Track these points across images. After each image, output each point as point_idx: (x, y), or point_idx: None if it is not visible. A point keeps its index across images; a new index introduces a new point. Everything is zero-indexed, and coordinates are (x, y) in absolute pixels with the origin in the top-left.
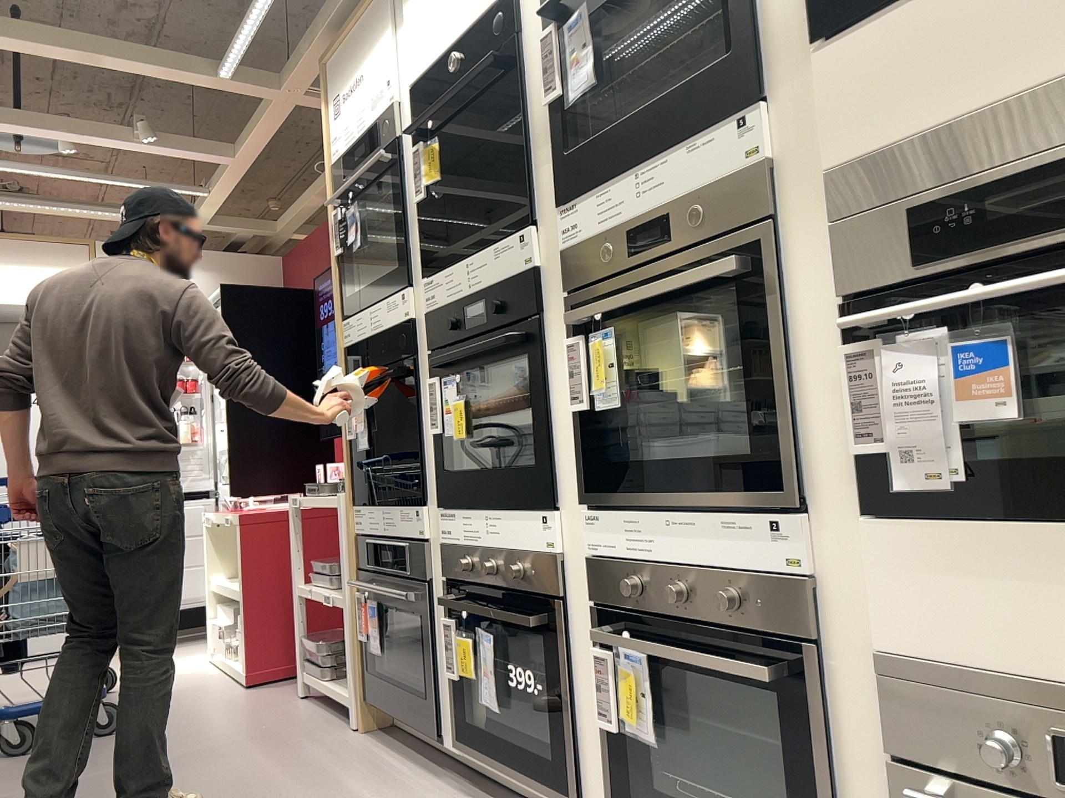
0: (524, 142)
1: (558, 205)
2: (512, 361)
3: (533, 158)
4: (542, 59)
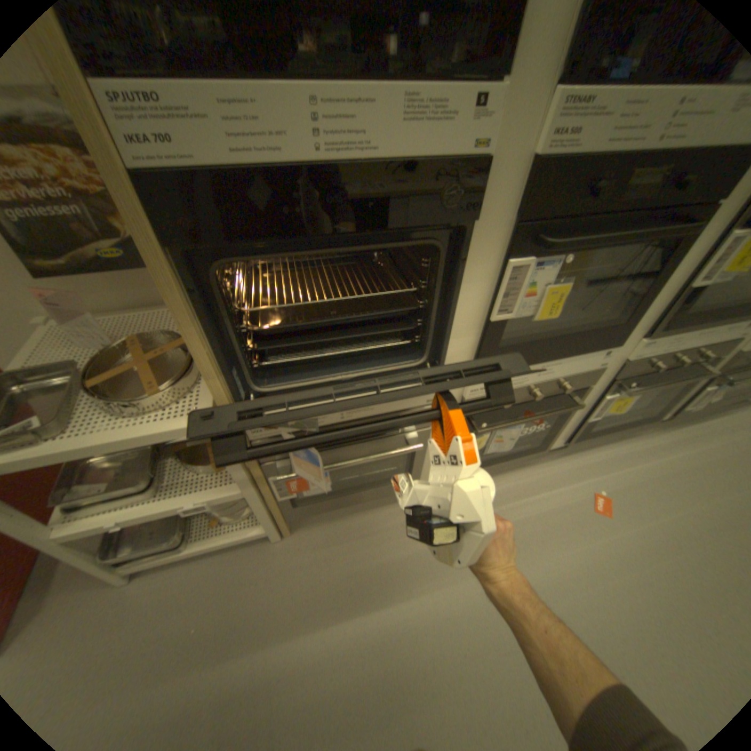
0: None
1: None
2: (636, 238)
3: None
4: None
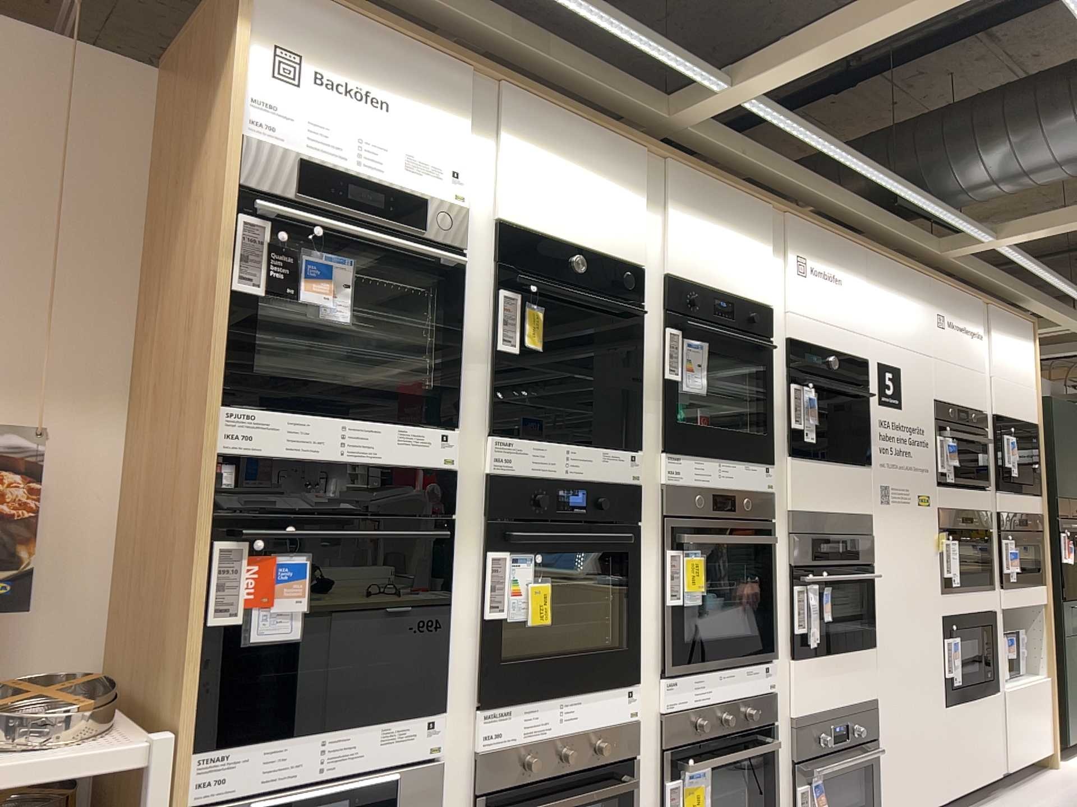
0: (633, 385)
1: (658, 449)
2: (590, 547)
3: (637, 402)
4: (660, 345)
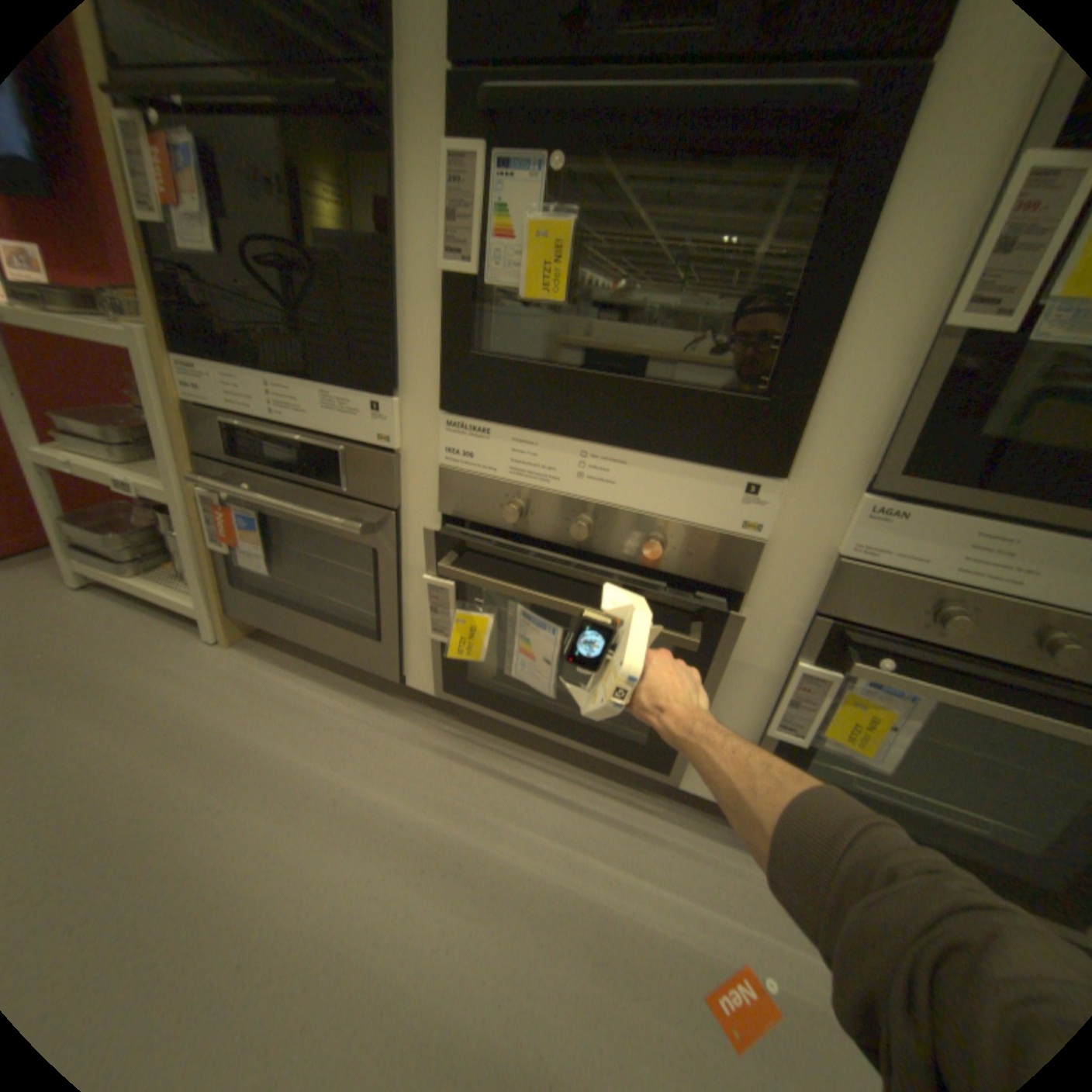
0: None
1: None
2: (740, 163)
3: None
4: None
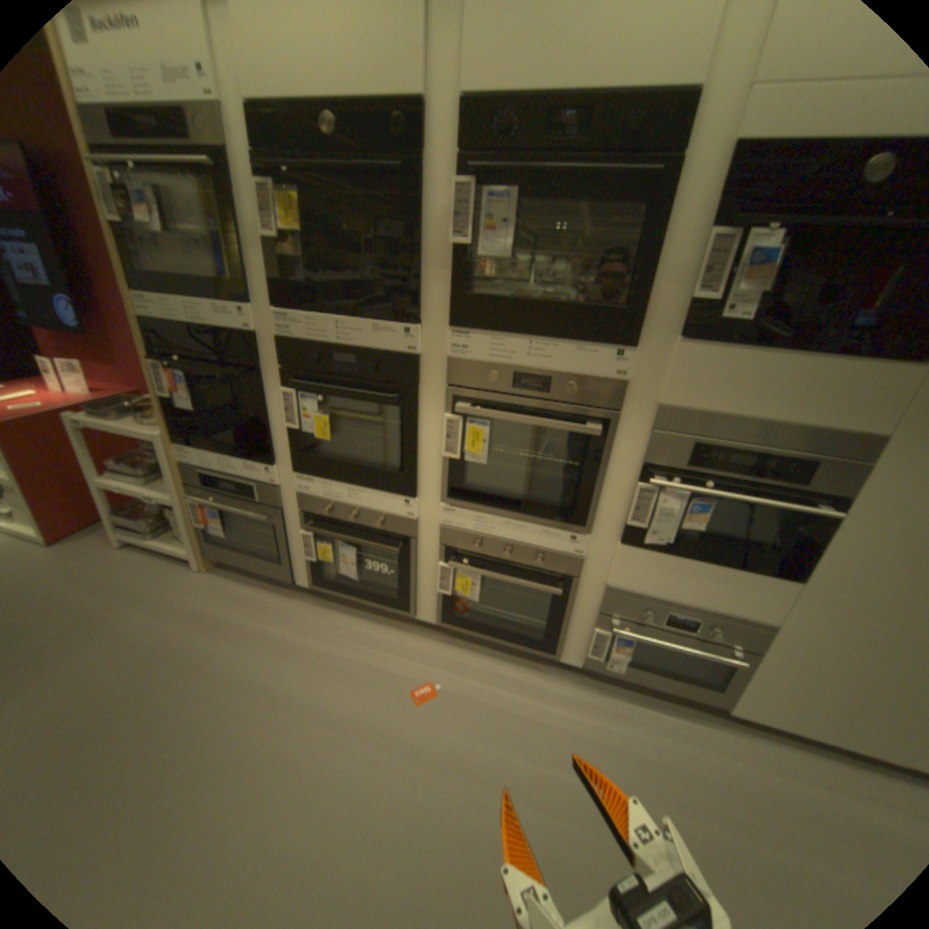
0: (417, 255)
1: (449, 324)
2: (378, 403)
3: (425, 273)
4: (453, 199)
